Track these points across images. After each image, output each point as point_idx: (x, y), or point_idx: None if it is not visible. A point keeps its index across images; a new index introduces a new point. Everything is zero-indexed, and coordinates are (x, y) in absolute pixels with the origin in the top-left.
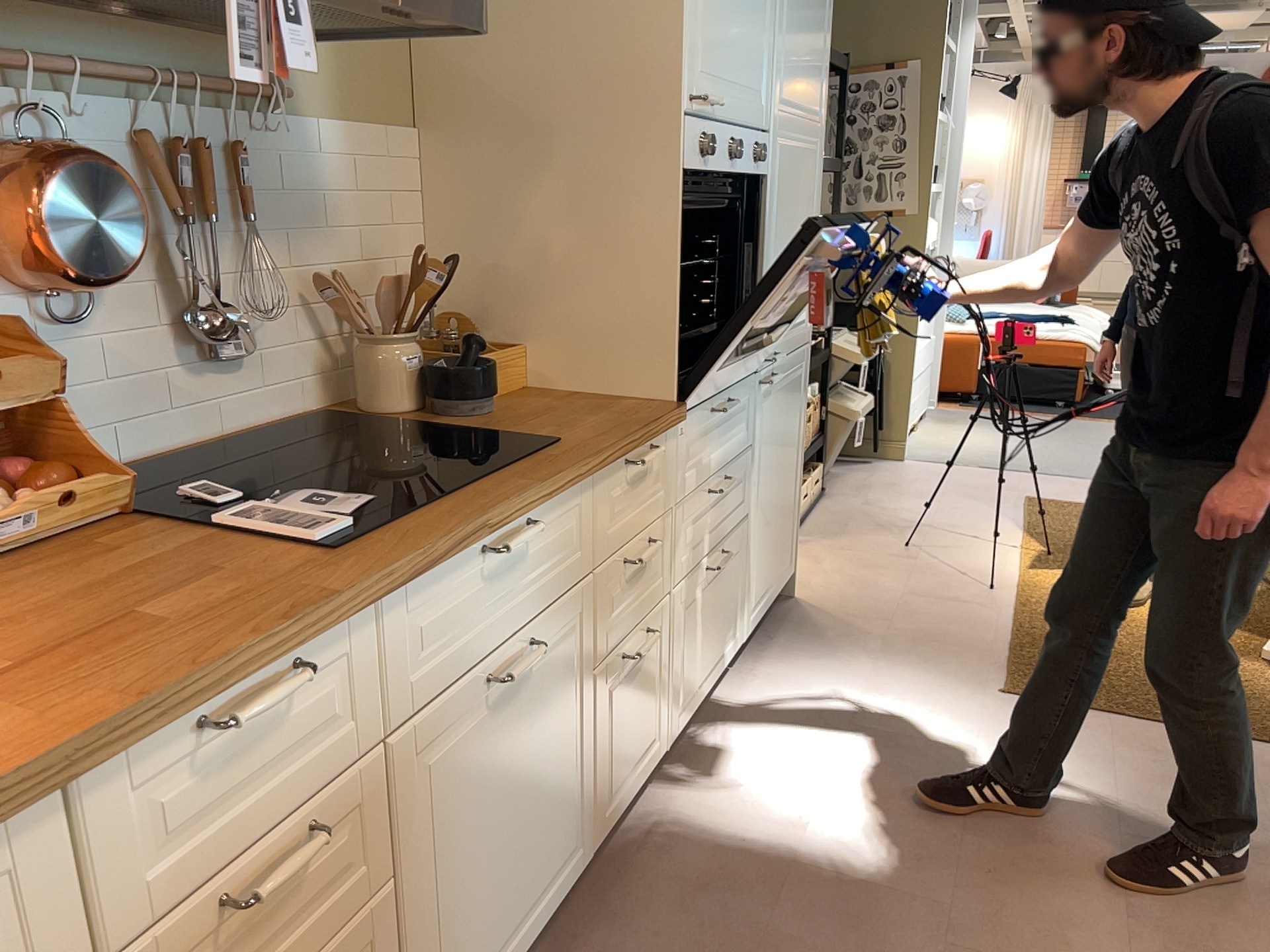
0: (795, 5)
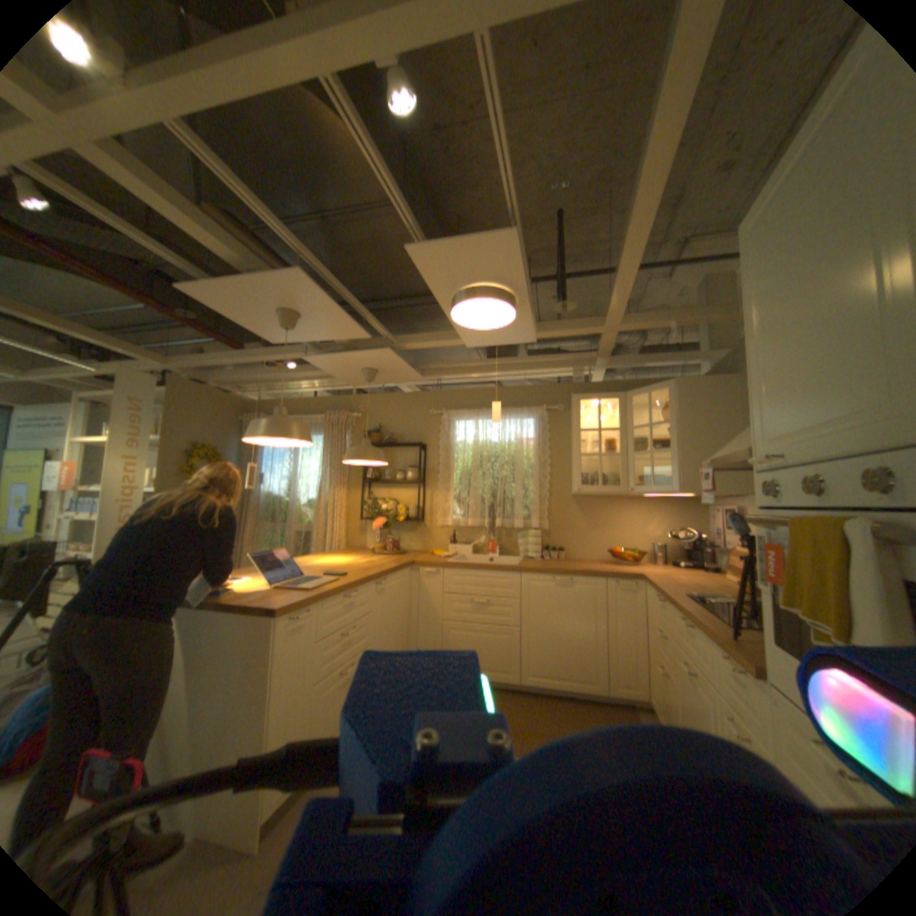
0: None
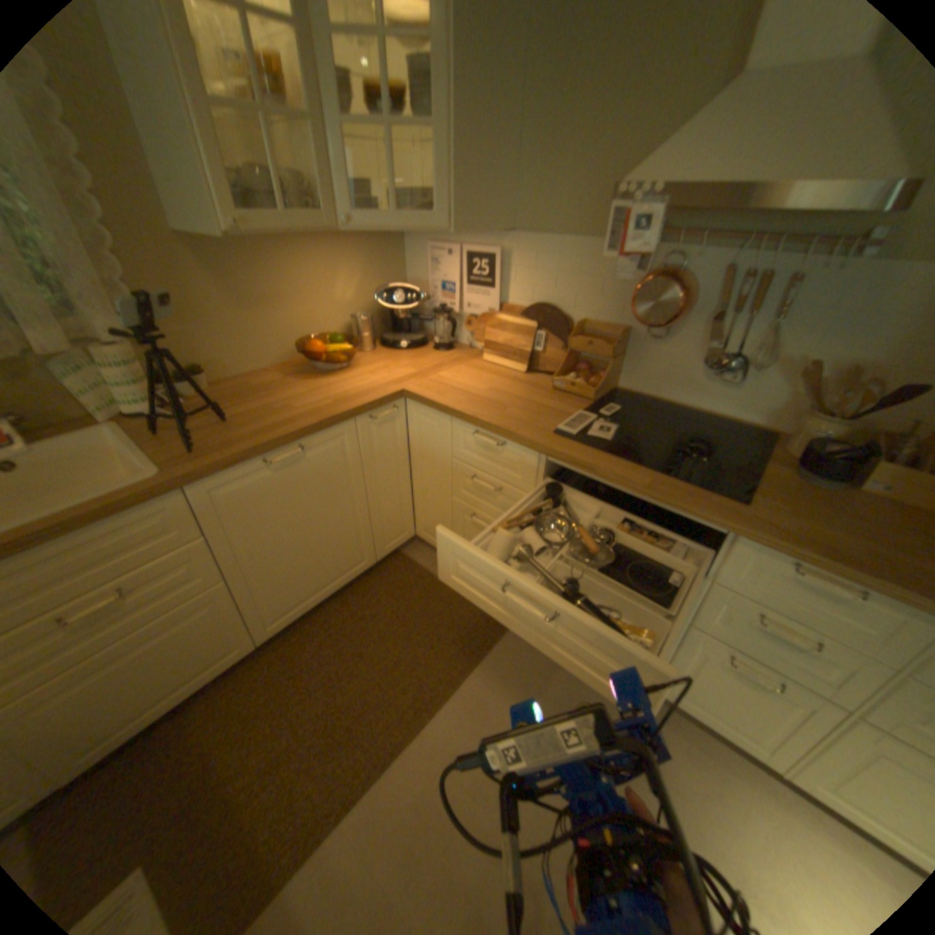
0: None
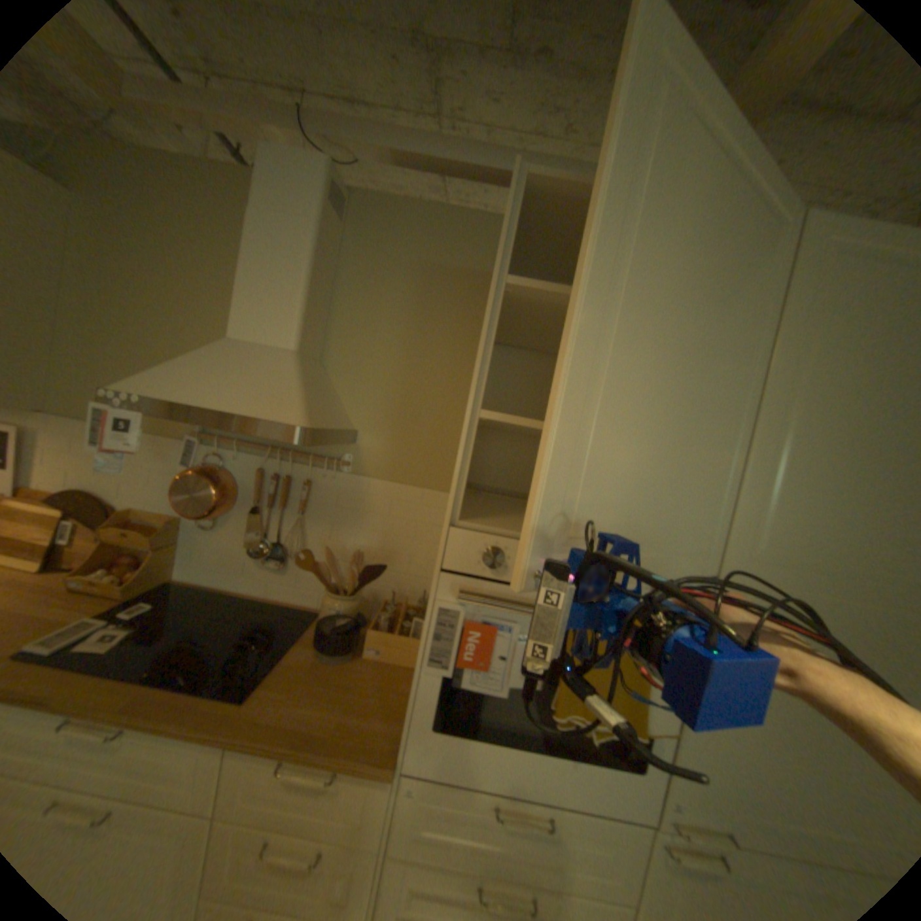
0: (834, 443)
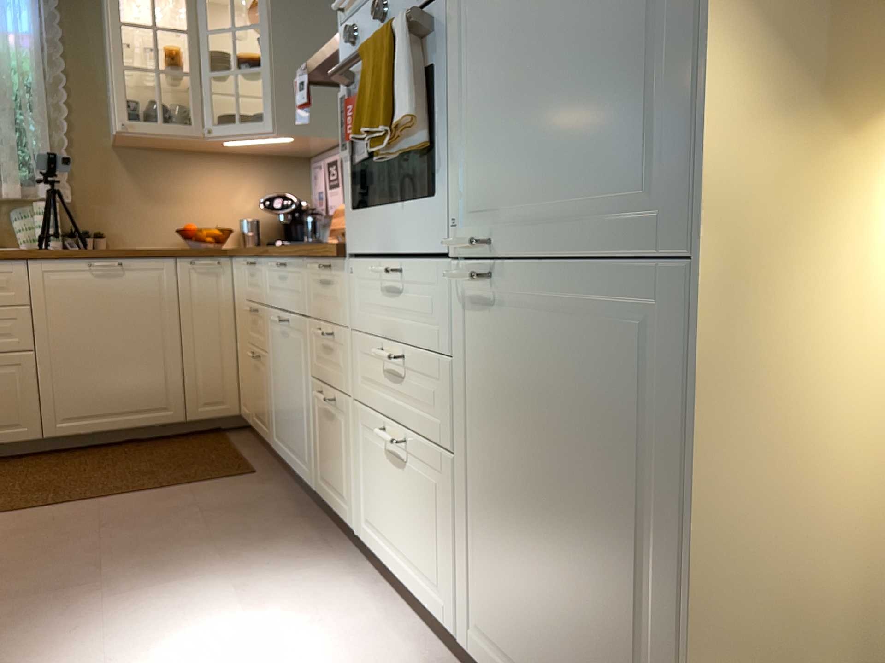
0: None
